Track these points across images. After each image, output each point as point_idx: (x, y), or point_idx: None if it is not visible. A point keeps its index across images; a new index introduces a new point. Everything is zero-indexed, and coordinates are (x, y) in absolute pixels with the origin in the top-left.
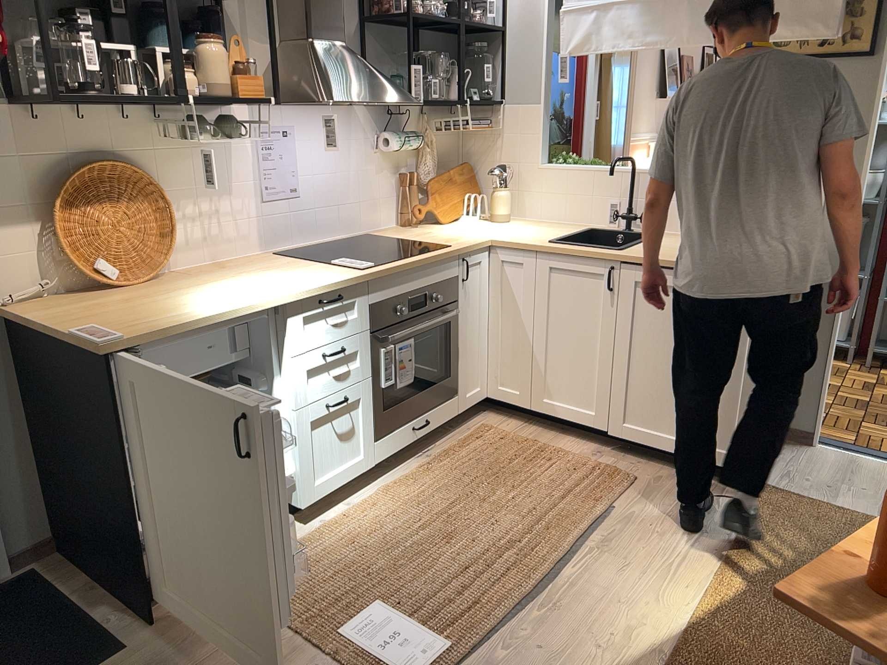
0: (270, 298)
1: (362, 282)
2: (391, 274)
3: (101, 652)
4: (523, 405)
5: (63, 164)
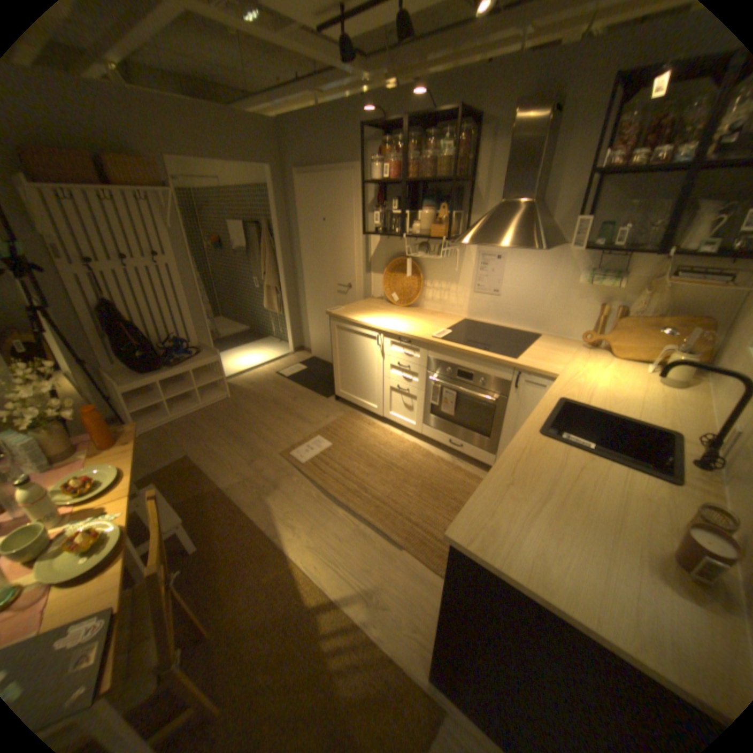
0: (376, 325)
1: (423, 342)
2: (443, 348)
3: (326, 394)
4: None
5: (395, 256)
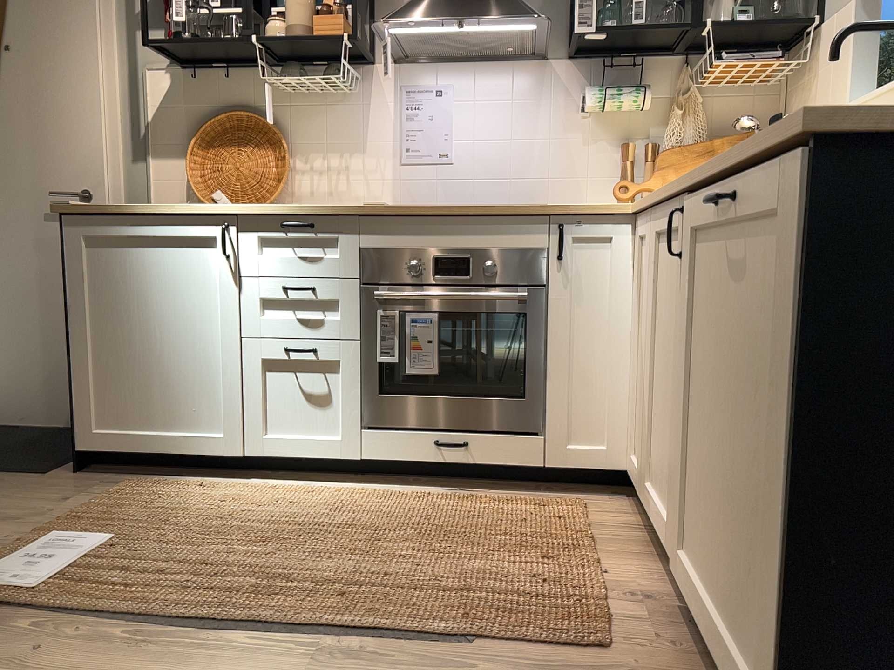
0: (218, 206)
1: (348, 216)
2: (398, 216)
3: (38, 469)
4: (641, 491)
5: (213, 115)
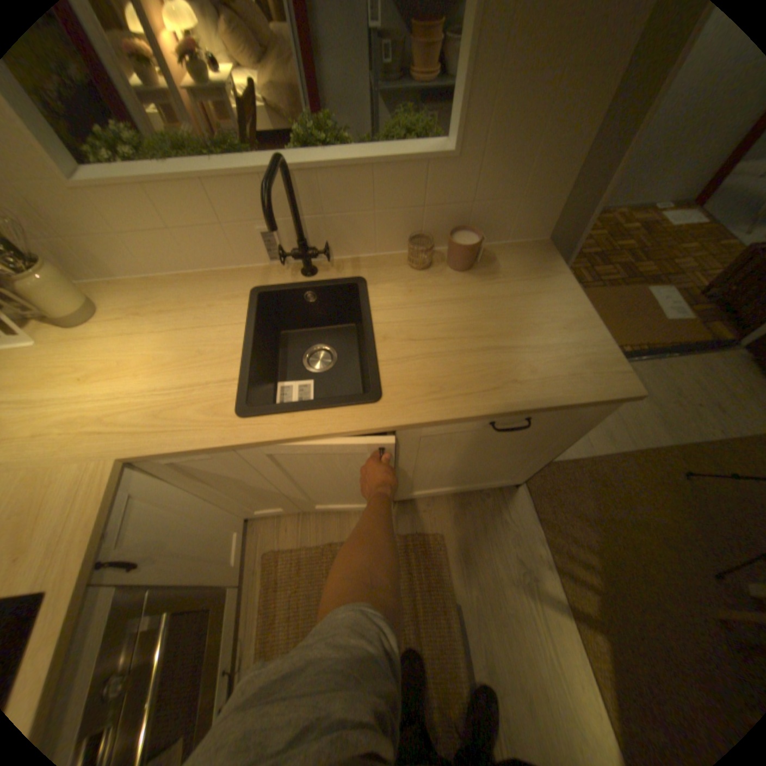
0: None
1: None
2: None
3: None
4: (287, 514)
5: None
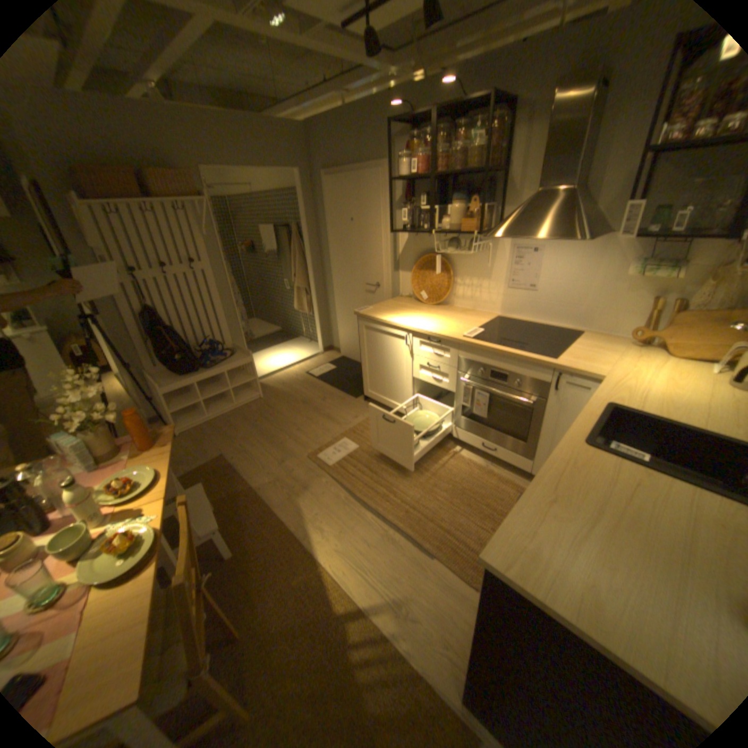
0: (405, 324)
1: (453, 342)
2: (475, 347)
3: (355, 394)
4: None
5: (423, 253)
